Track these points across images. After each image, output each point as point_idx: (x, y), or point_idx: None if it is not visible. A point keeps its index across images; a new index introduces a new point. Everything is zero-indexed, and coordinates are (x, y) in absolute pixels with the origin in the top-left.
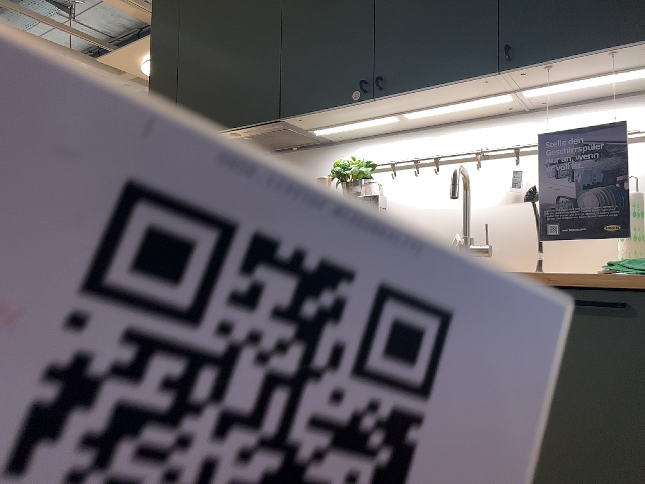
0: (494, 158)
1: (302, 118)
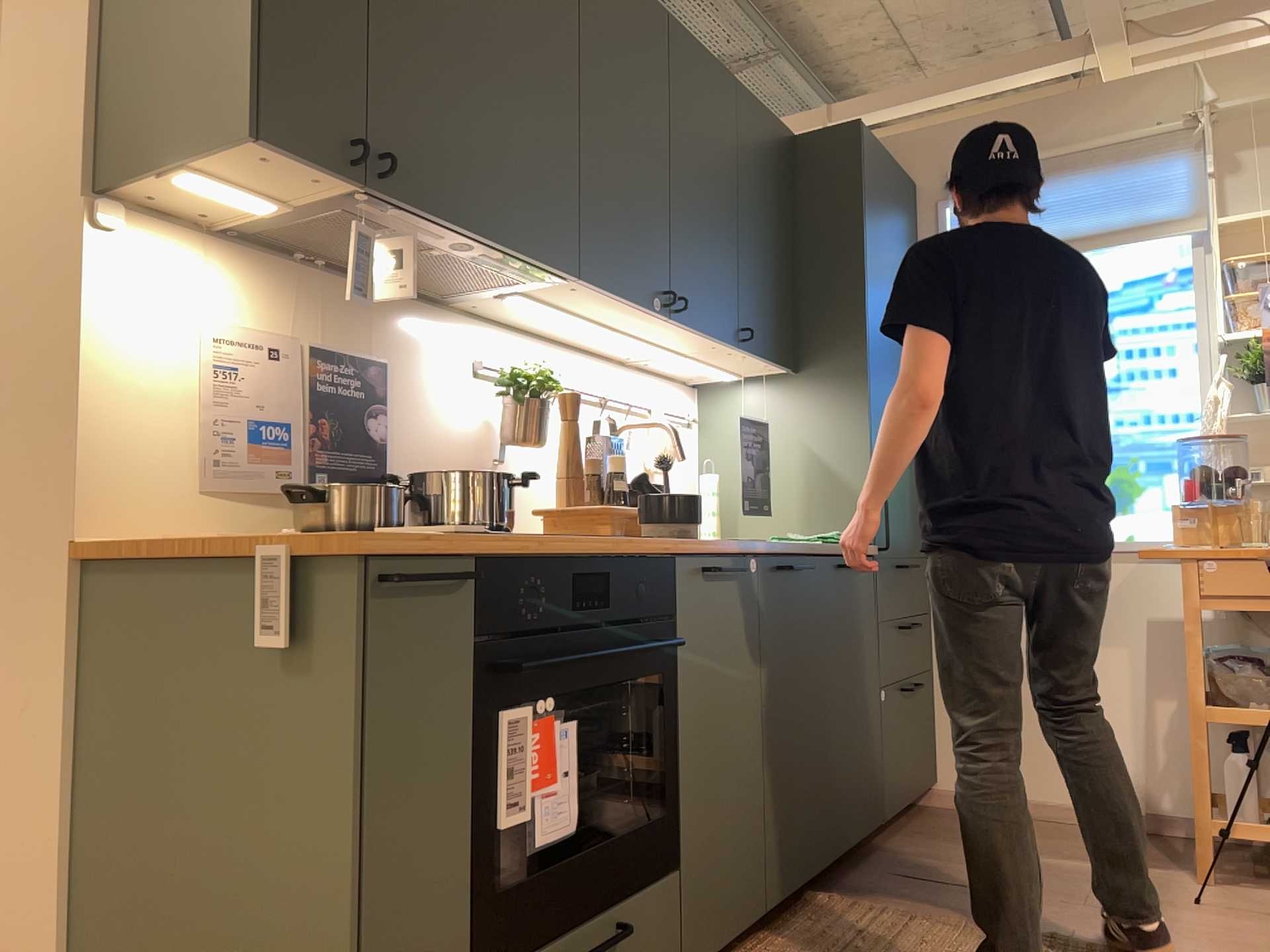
0: (596, 405)
1: (581, 287)
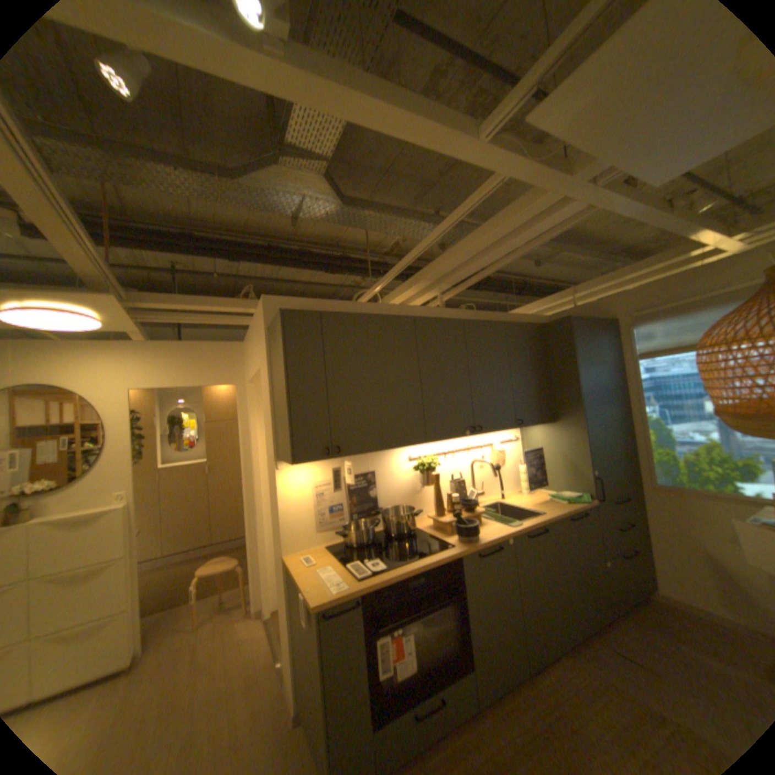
0: (467, 448)
1: (431, 441)
